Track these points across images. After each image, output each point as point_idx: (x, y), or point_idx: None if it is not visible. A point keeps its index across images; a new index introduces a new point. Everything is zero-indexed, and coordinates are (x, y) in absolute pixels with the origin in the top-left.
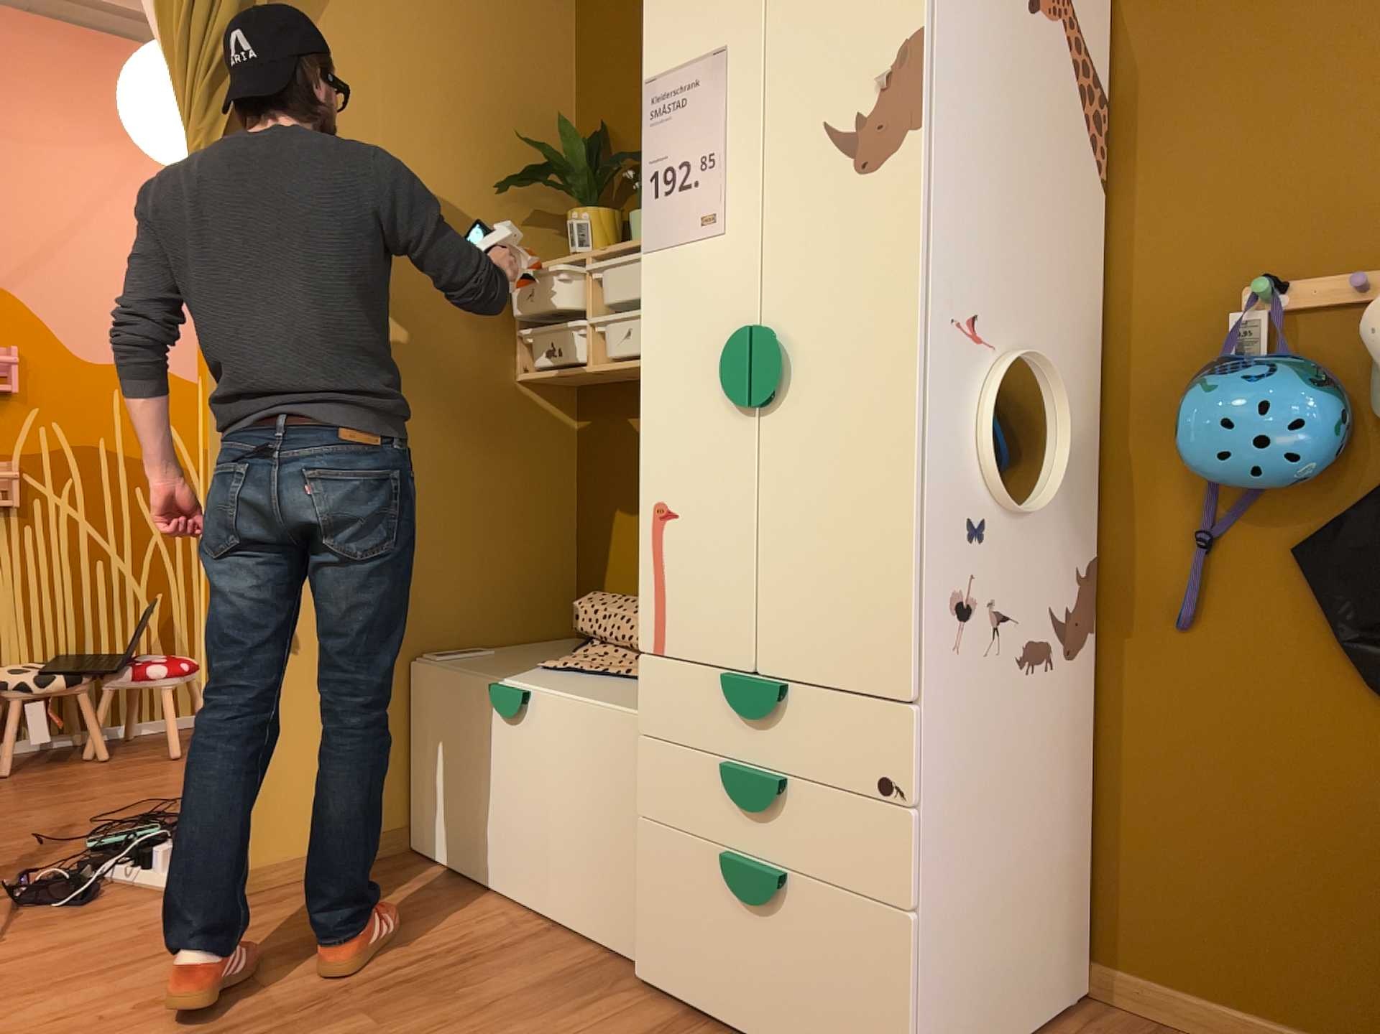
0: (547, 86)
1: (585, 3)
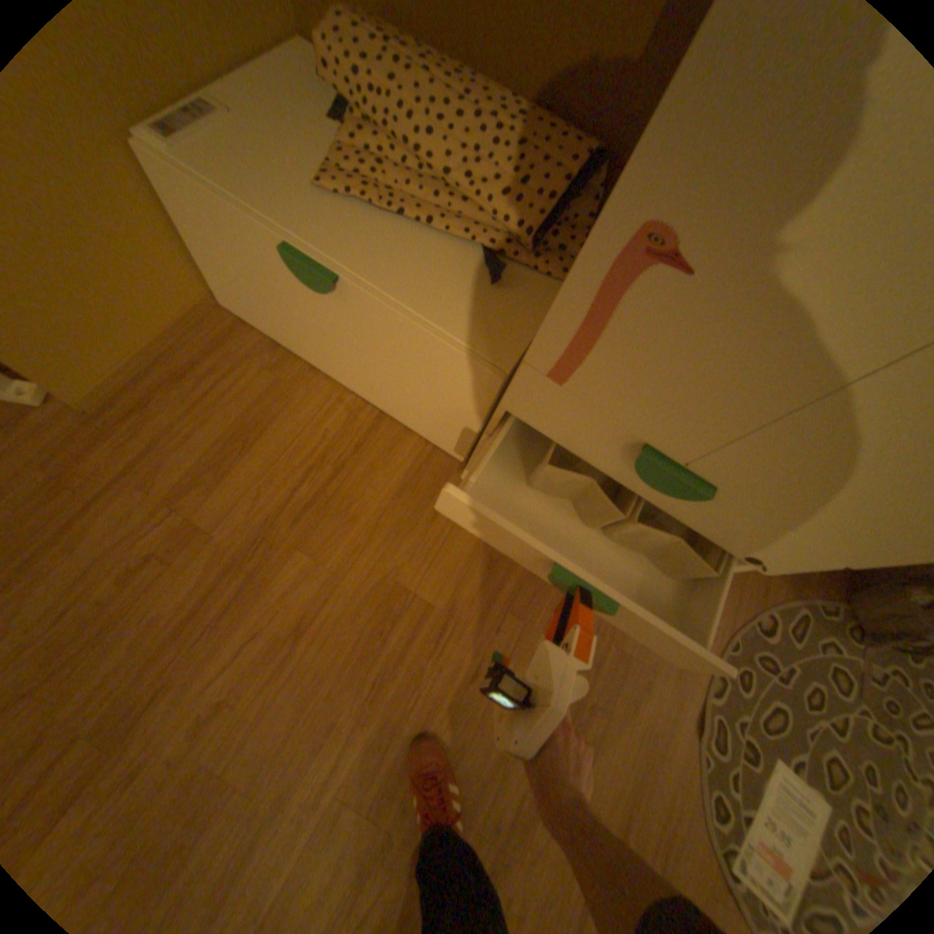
0: None
1: None
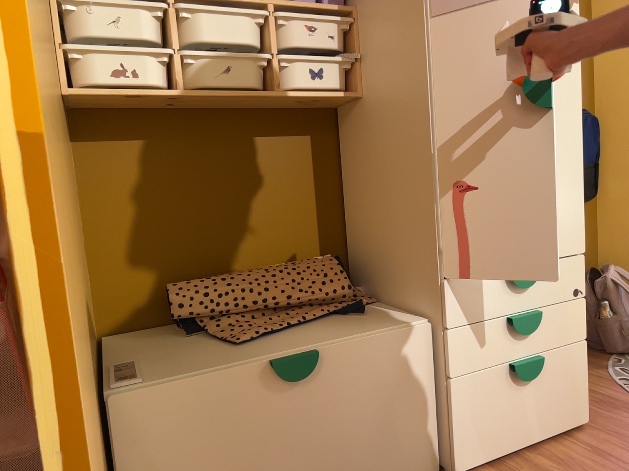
0: None
1: None
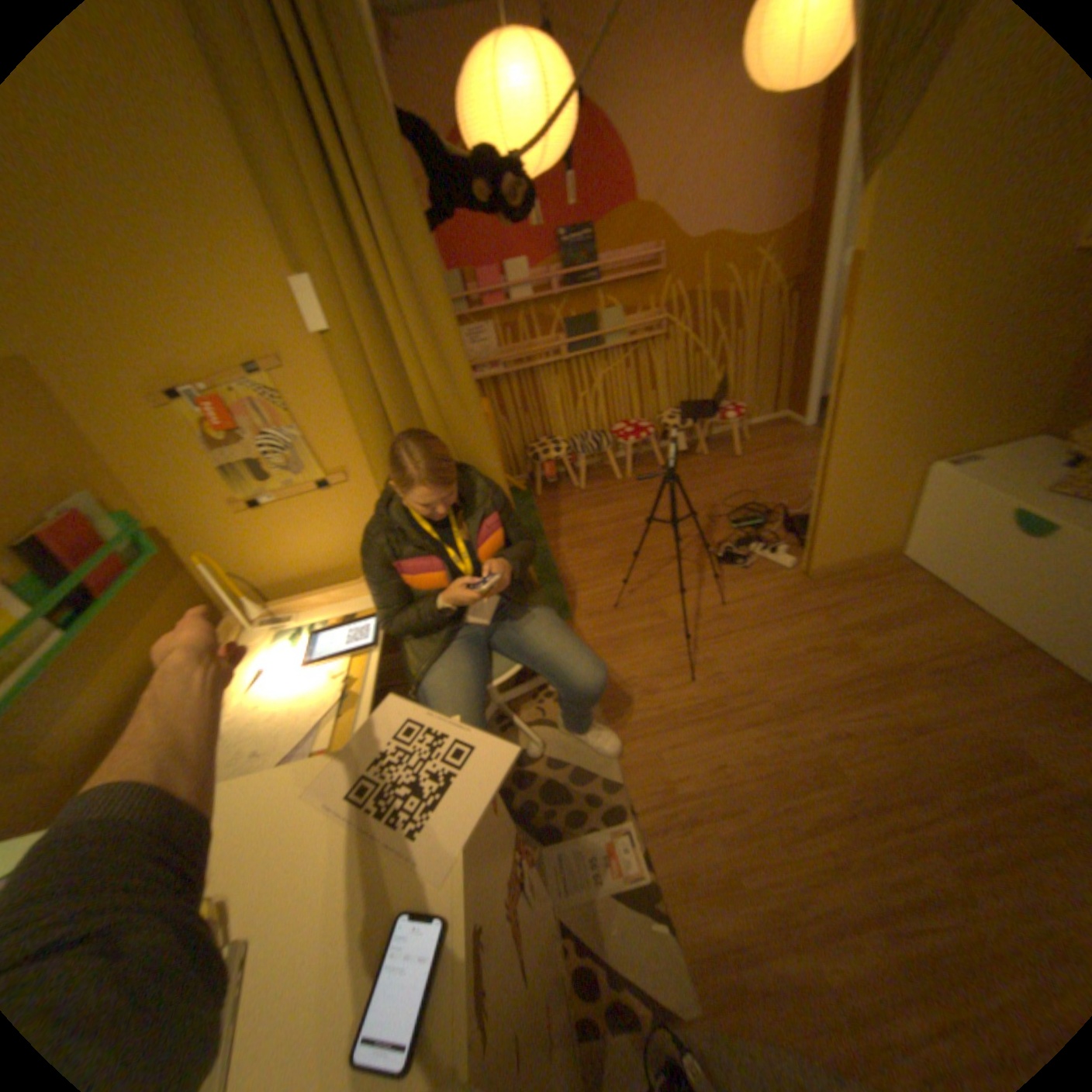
0: None
1: None
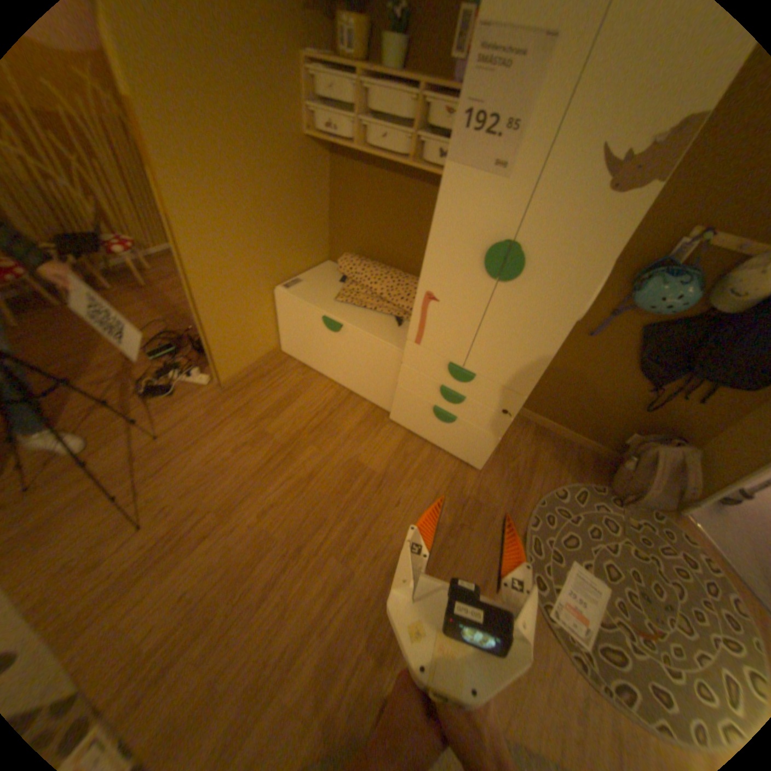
0: None
1: None
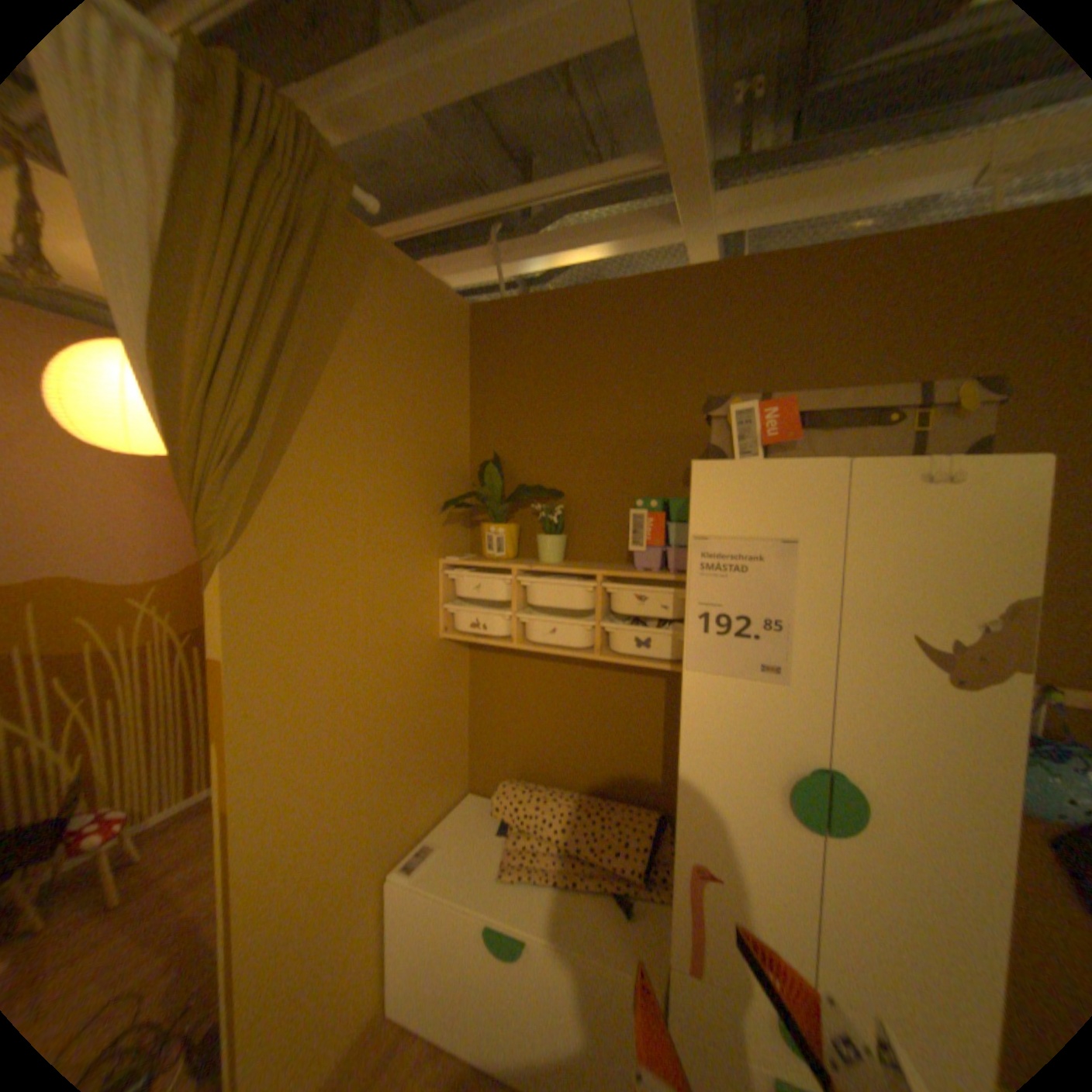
0: (454, 422)
1: (478, 362)
